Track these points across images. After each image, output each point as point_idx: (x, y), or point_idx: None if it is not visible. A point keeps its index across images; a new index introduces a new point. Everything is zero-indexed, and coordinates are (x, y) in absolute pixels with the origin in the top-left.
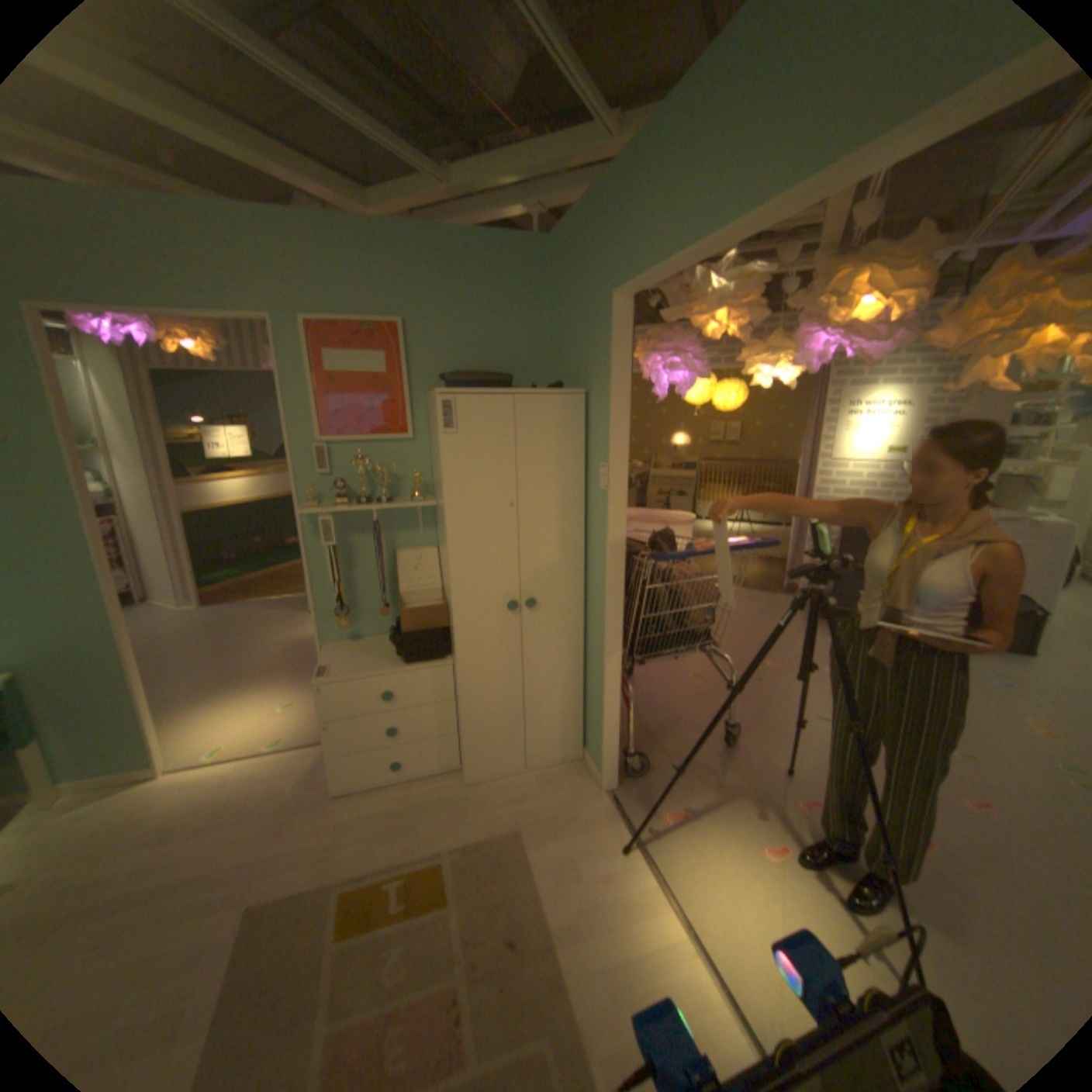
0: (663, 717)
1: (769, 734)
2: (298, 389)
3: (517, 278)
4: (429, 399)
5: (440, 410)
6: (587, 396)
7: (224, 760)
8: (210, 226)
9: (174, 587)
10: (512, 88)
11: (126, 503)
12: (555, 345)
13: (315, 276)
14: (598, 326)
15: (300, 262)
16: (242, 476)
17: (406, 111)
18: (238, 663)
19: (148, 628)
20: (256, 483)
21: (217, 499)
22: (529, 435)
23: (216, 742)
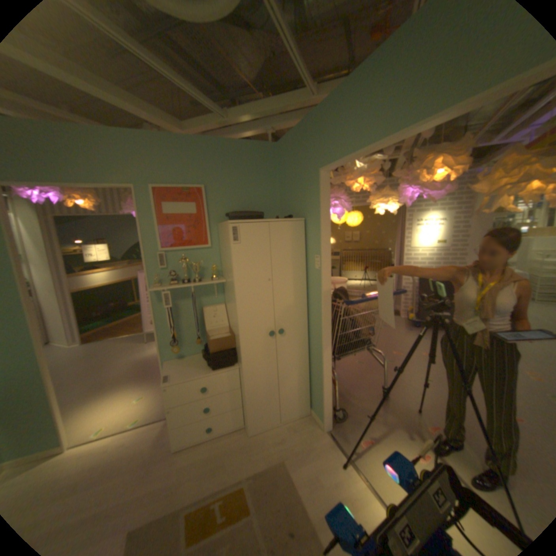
0: (348, 386)
1: (404, 391)
2: (150, 223)
3: (263, 164)
4: (220, 225)
5: (232, 231)
6: (305, 221)
7: (106, 435)
8: (102, 140)
9: (67, 334)
10: (256, 73)
11: (39, 288)
12: (283, 196)
13: (159, 164)
14: (311, 186)
15: (151, 157)
16: (106, 270)
17: (201, 84)
18: (108, 375)
19: (52, 359)
20: (113, 274)
21: (91, 283)
22: (277, 242)
23: (100, 424)
